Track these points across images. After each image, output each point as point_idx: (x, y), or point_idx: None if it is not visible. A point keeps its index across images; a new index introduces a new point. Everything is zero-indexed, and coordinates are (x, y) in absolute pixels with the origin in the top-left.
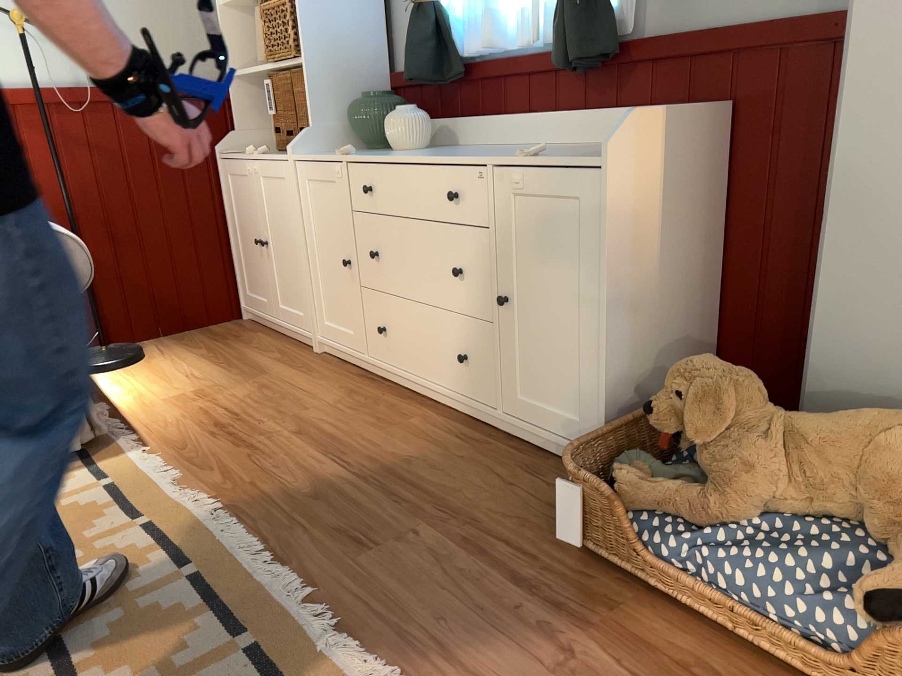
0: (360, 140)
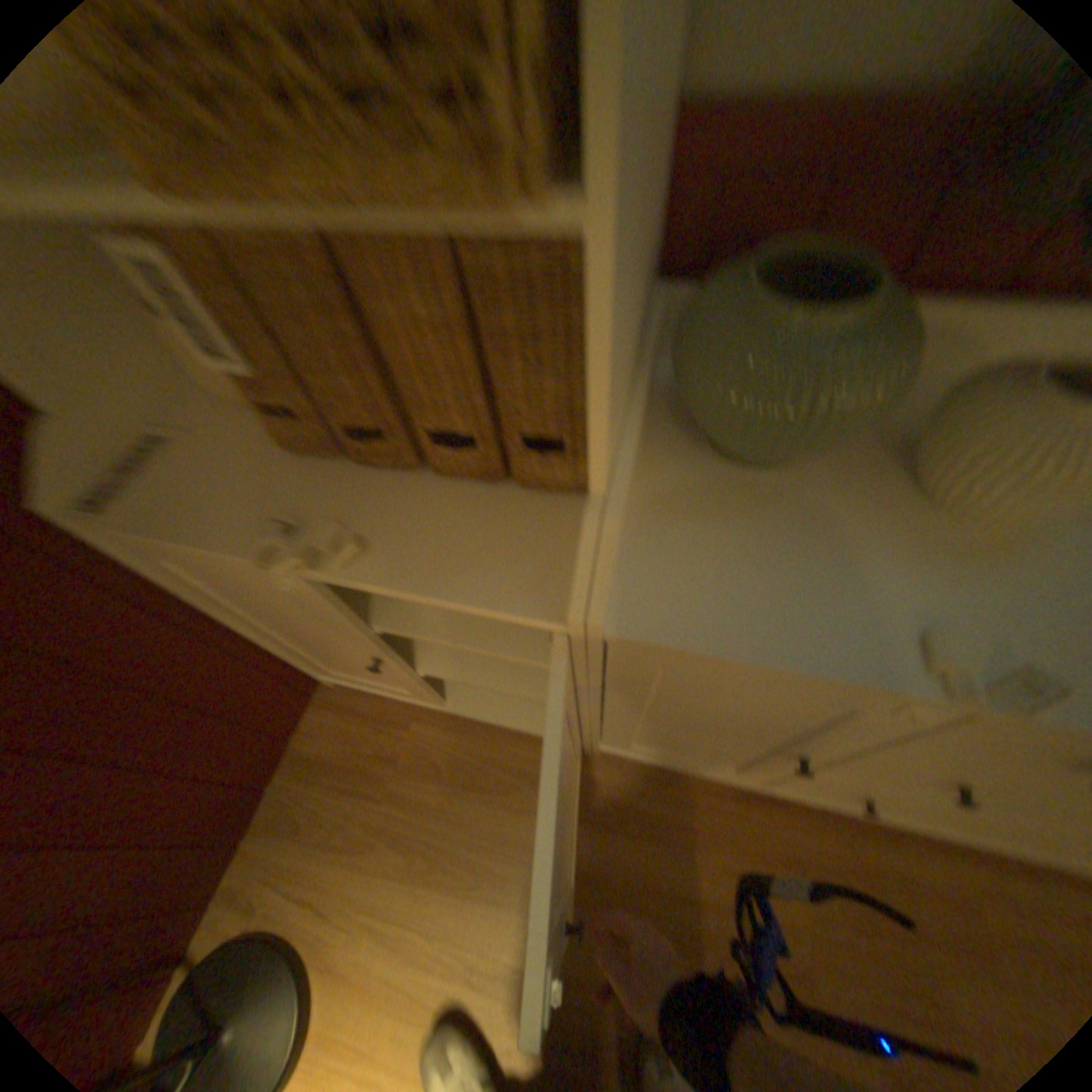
0: (653, 396)
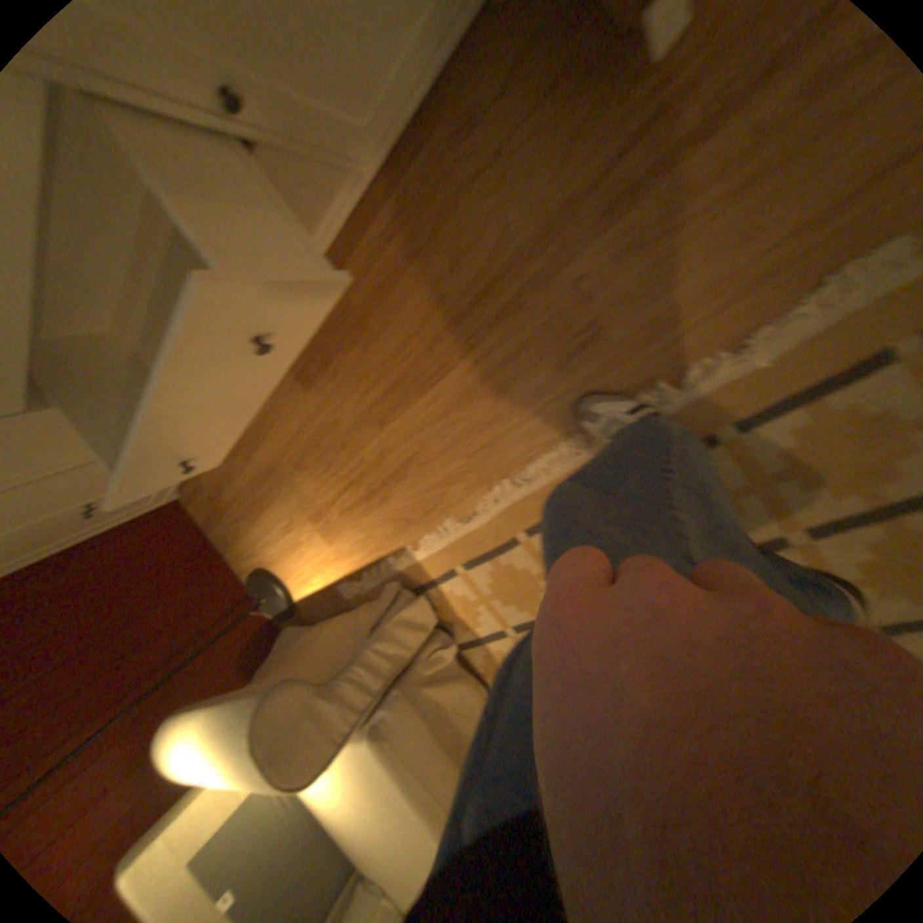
0: None
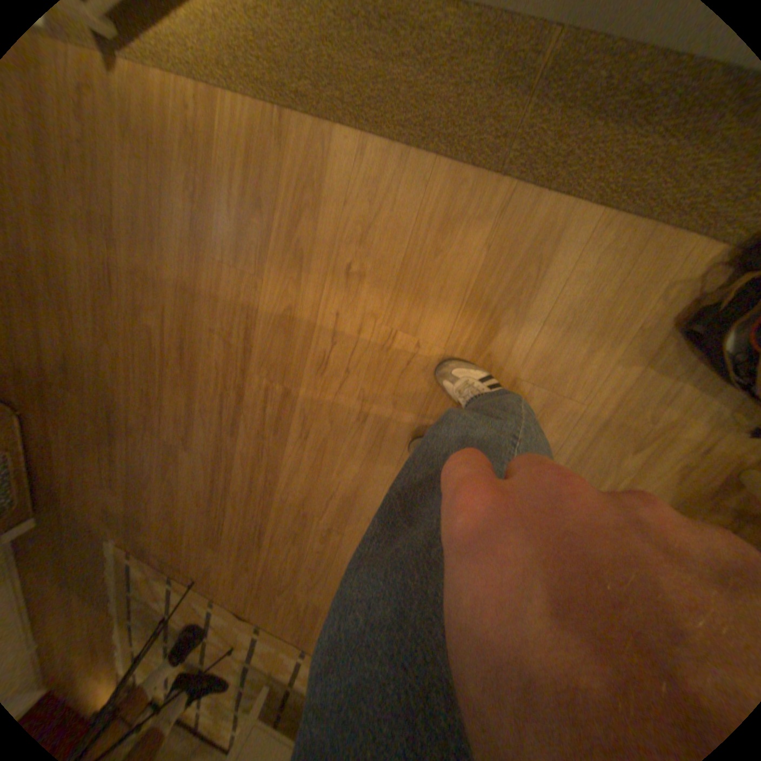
0: None
